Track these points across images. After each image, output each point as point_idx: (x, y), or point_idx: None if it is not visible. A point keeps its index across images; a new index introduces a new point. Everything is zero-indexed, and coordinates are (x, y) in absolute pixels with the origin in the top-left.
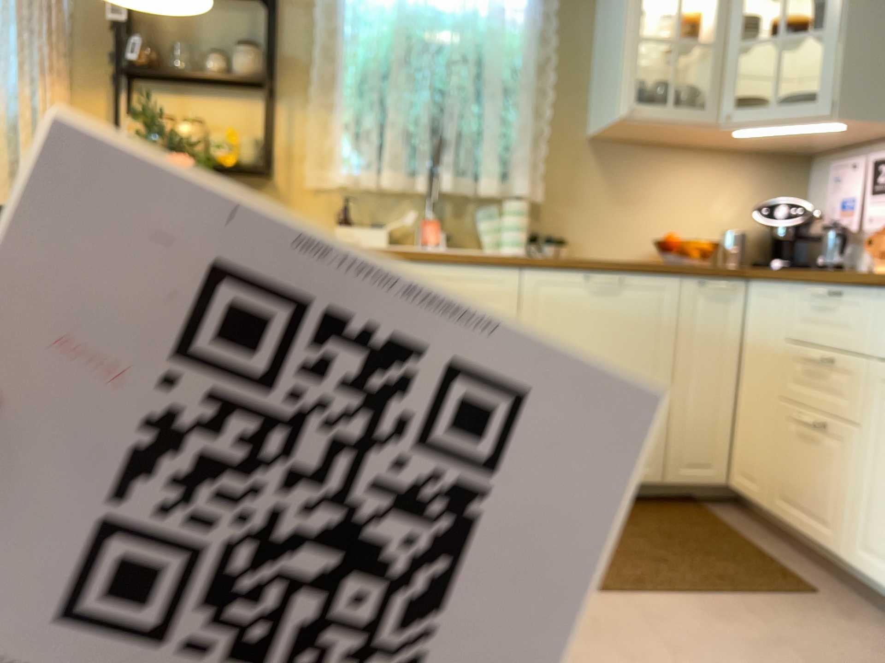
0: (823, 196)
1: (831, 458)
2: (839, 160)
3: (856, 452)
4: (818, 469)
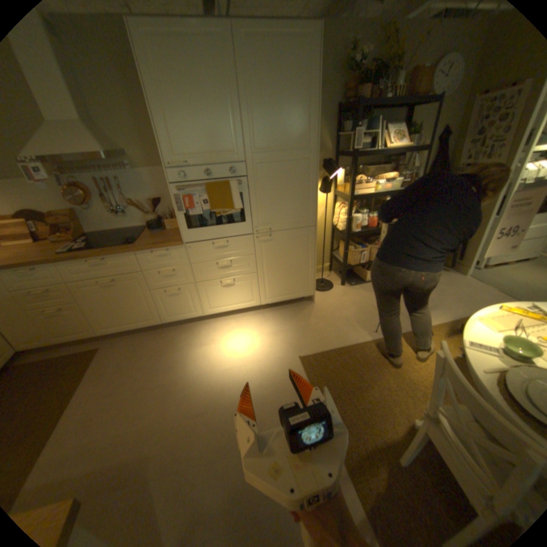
0: None
1: (67, 316)
2: None
3: (77, 310)
4: (64, 322)
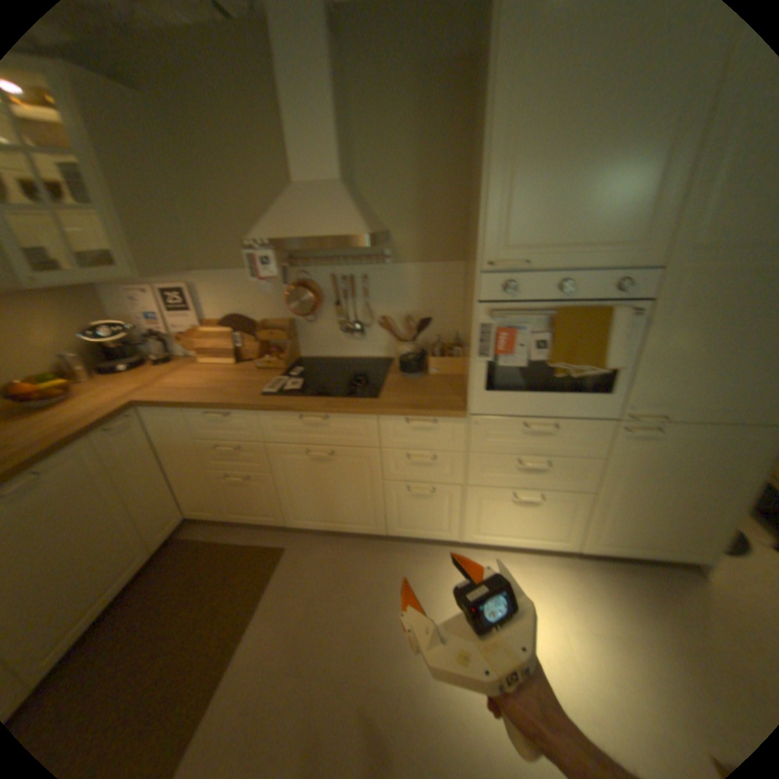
0: (119, 307)
1: (257, 490)
2: (122, 284)
3: (273, 484)
4: (251, 496)
